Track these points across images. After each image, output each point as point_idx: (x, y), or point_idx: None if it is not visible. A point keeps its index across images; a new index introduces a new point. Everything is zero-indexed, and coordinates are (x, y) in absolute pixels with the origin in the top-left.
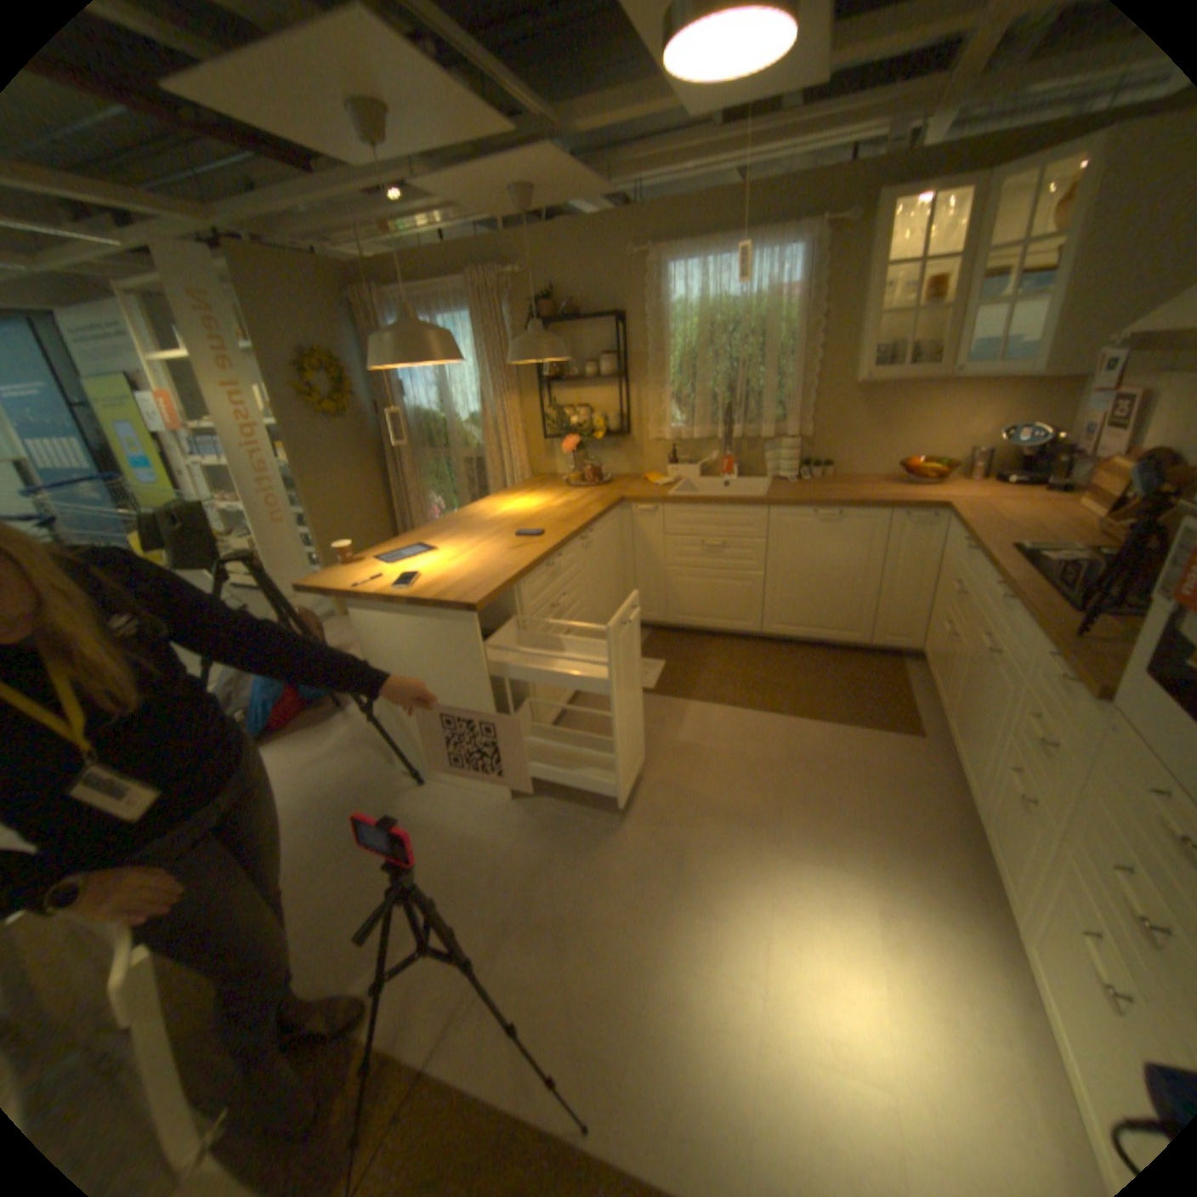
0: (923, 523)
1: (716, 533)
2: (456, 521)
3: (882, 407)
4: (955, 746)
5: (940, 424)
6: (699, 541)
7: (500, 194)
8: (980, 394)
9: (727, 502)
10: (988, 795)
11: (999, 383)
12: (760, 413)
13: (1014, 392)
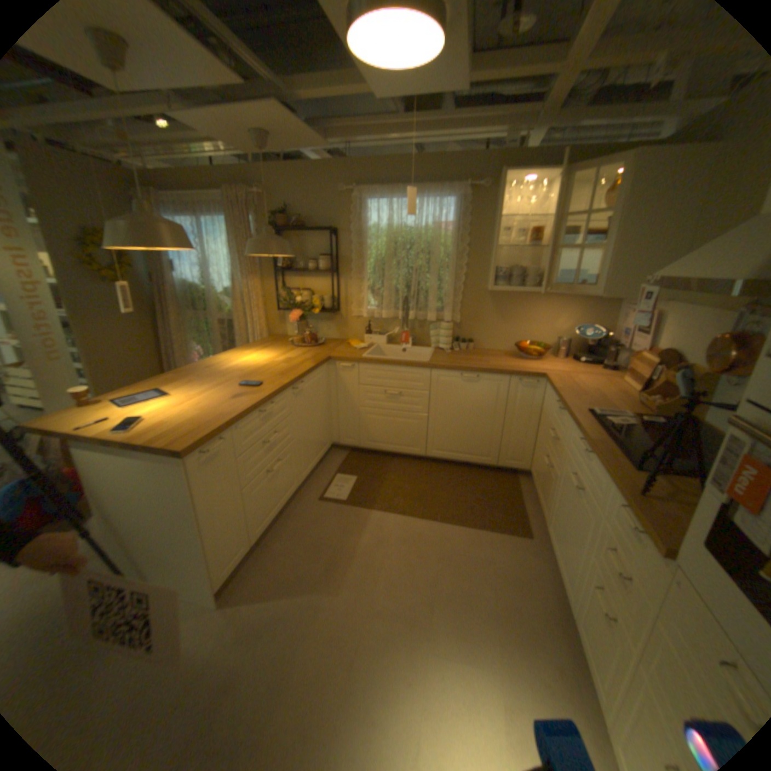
0: (529, 386)
1: (395, 386)
2: (195, 370)
3: (503, 307)
4: (553, 549)
5: (538, 320)
6: (382, 390)
7: (242, 134)
8: (561, 303)
9: (401, 364)
10: (578, 597)
11: (572, 298)
12: (426, 304)
13: (581, 304)
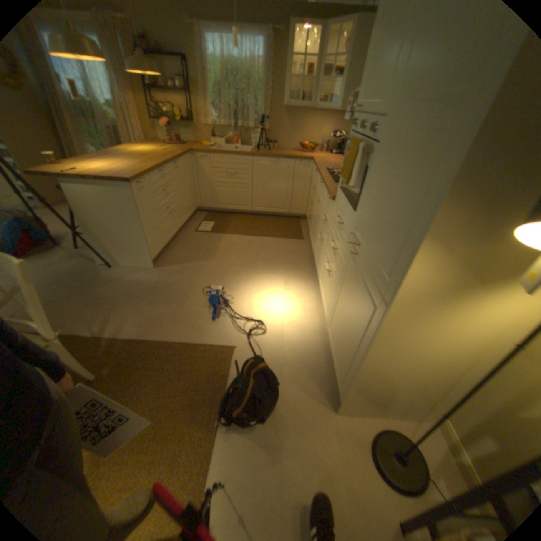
0: (304, 165)
1: (231, 168)
2: (107, 153)
3: (292, 120)
4: (310, 239)
5: (311, 129)
6: (225, 171)
7: None
8: (324, 117)
9: (235, 154)
10: (314, 246)
11: (330, 114)
12: (247, 117)
13: (334, 118)
